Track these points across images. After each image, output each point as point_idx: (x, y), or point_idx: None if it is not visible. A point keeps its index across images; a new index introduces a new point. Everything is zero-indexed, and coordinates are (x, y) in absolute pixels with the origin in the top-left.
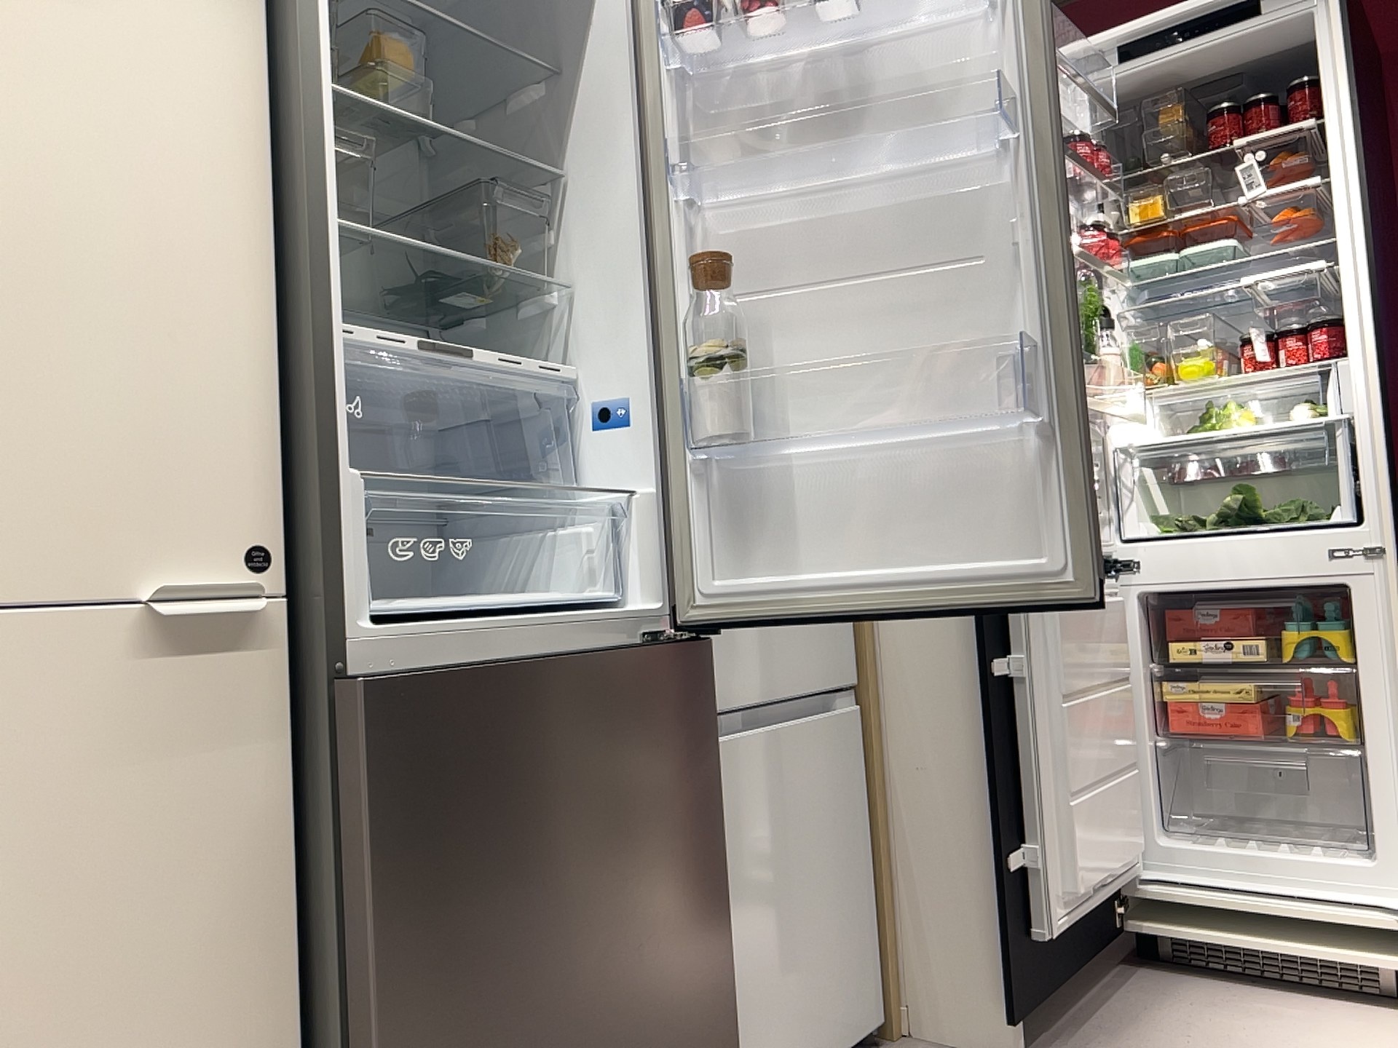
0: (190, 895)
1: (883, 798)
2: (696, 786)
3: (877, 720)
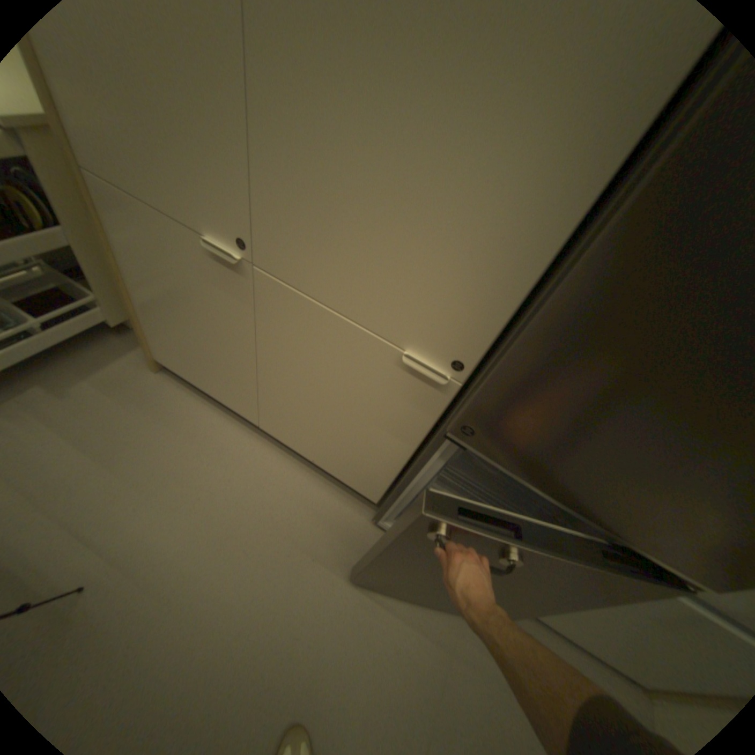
0: (389, 425)
1: None
2: (597, 596)
3: None
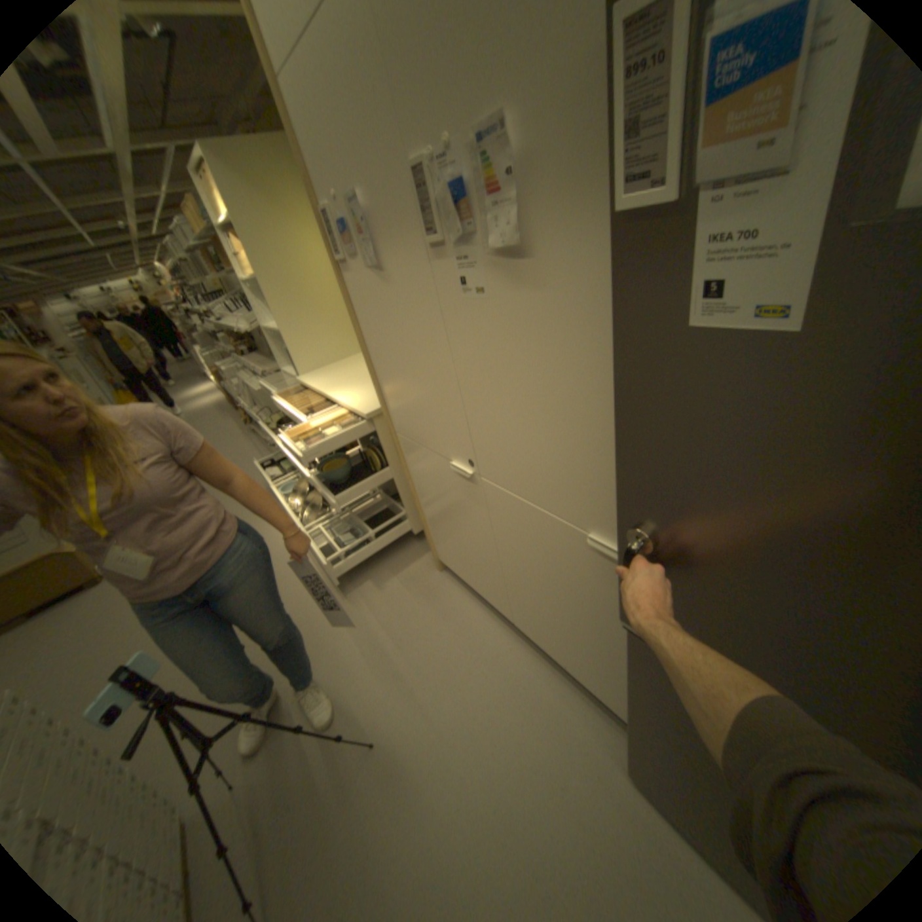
0: (609, 617)
1: None
2: None
3: None
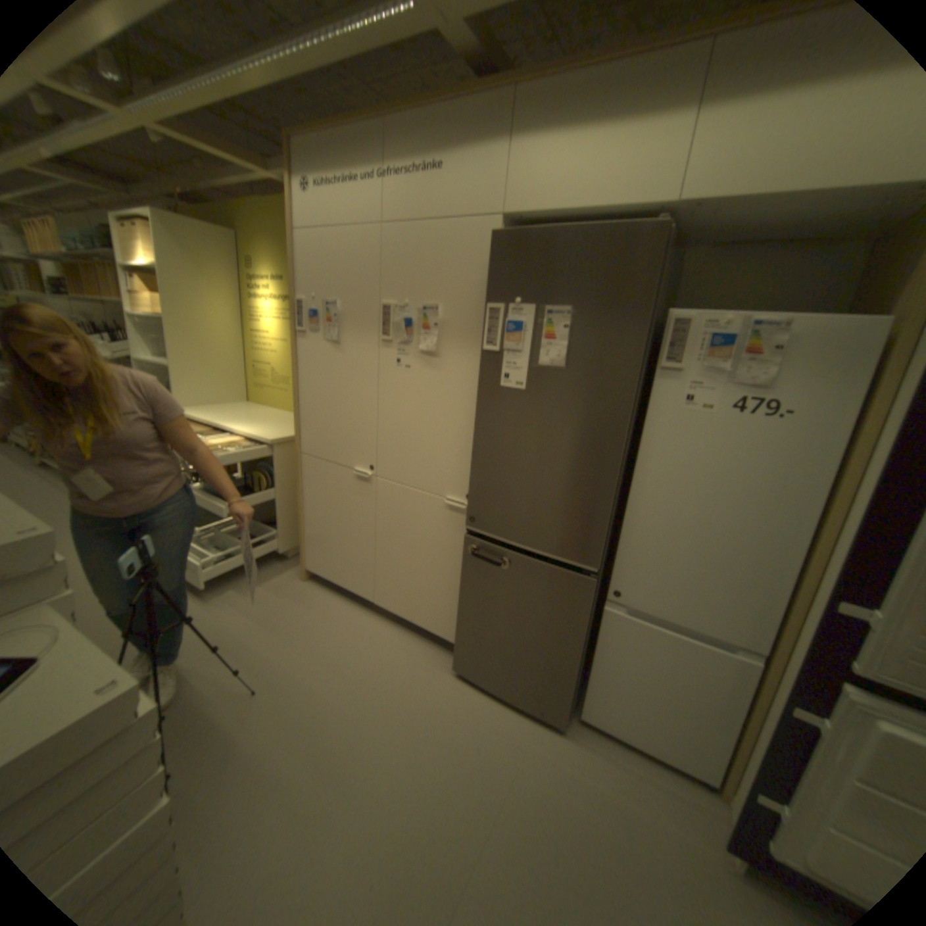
0: (450, 554)
1: (761, 714)
2: (572, 618)
3: (775, 681)
